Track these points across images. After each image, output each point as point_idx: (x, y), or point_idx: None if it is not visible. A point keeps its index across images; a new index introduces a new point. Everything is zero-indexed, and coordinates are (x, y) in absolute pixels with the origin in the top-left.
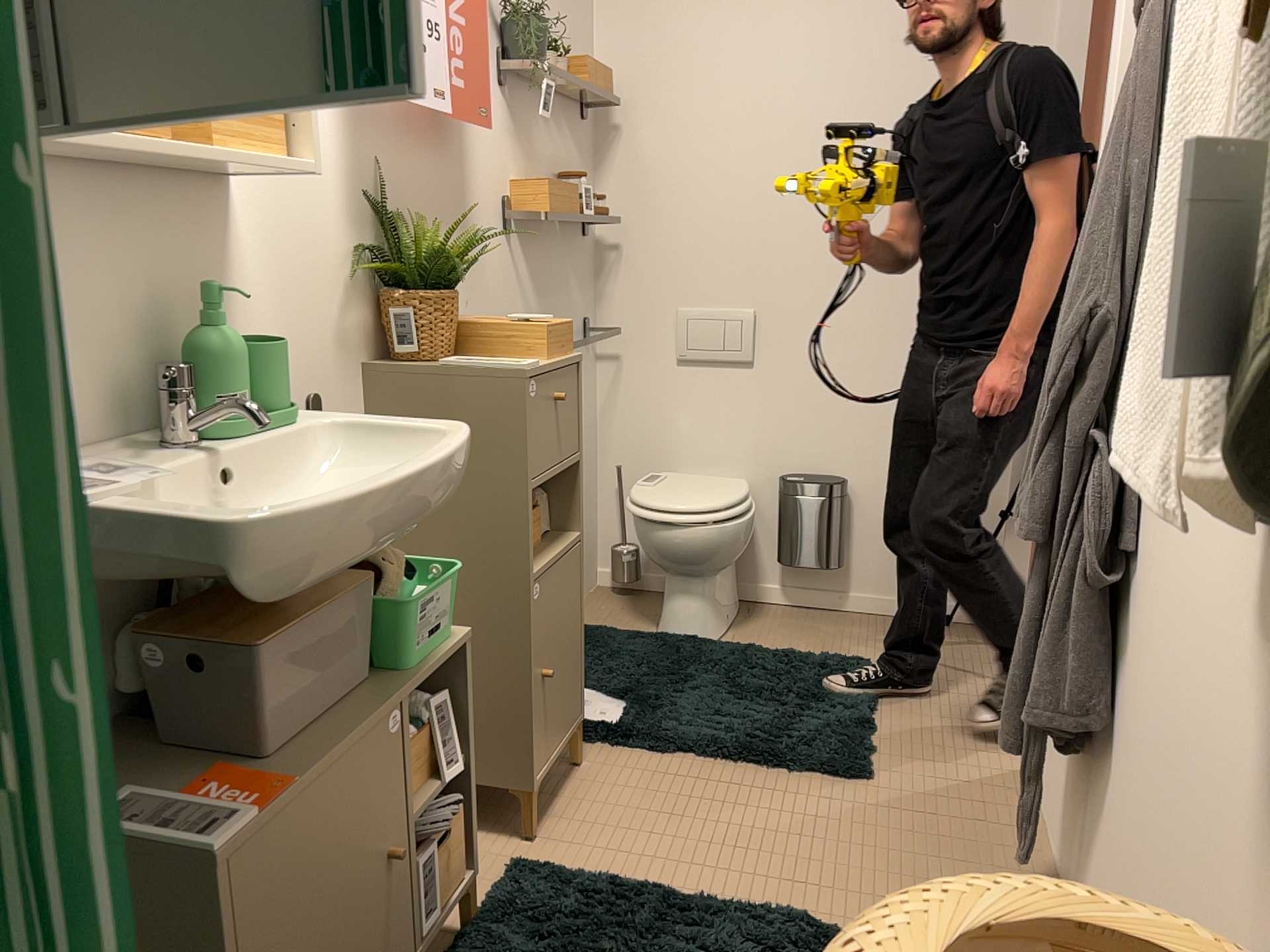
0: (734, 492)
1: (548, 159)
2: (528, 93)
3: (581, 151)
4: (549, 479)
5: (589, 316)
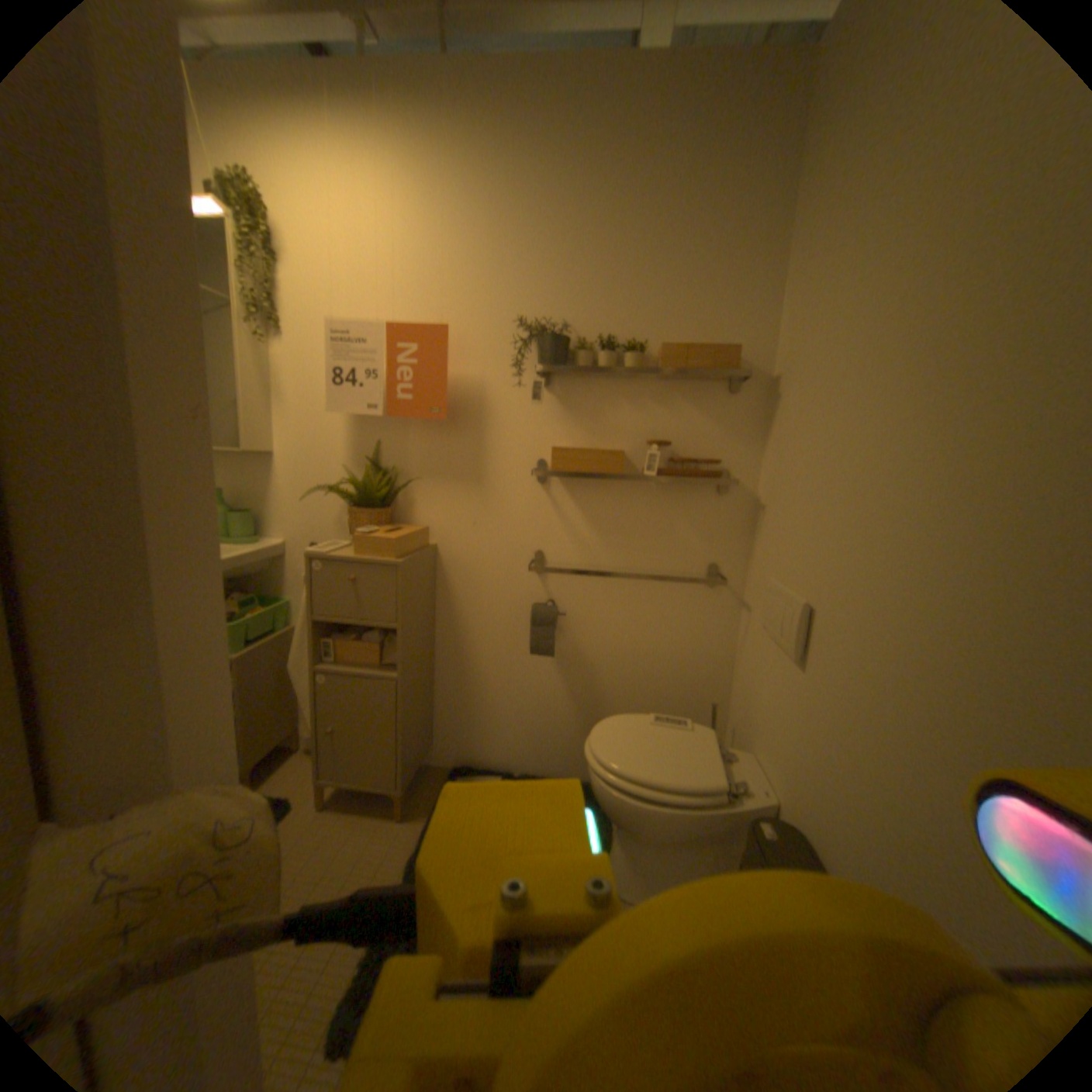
0: (668, 774)
1: (637, 425)
2: (597, 378)
3: (728, 414)
4: (345, 623)
5: (726, 562)
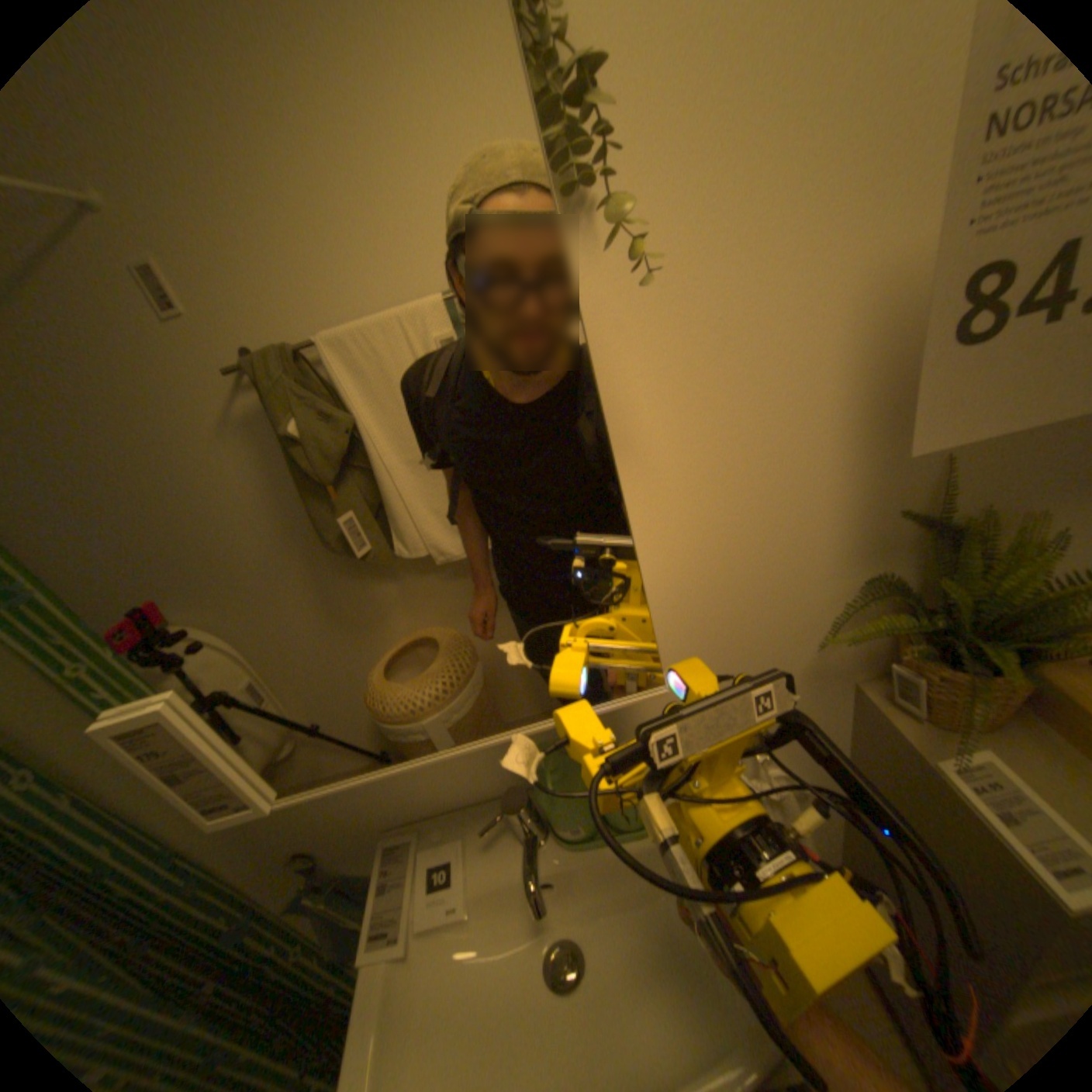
0: None
1: None
2: None
3: None
4: None
5: None
